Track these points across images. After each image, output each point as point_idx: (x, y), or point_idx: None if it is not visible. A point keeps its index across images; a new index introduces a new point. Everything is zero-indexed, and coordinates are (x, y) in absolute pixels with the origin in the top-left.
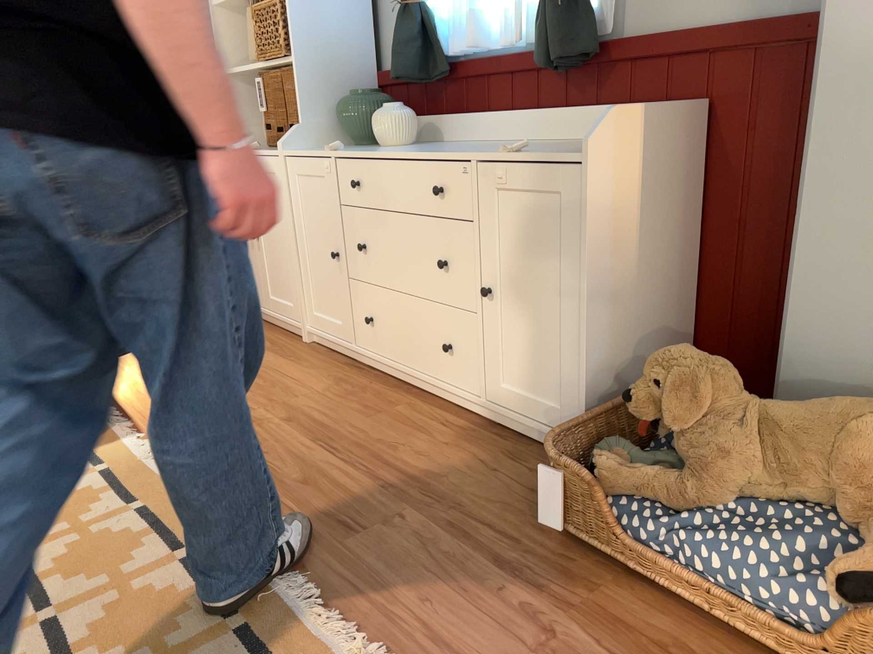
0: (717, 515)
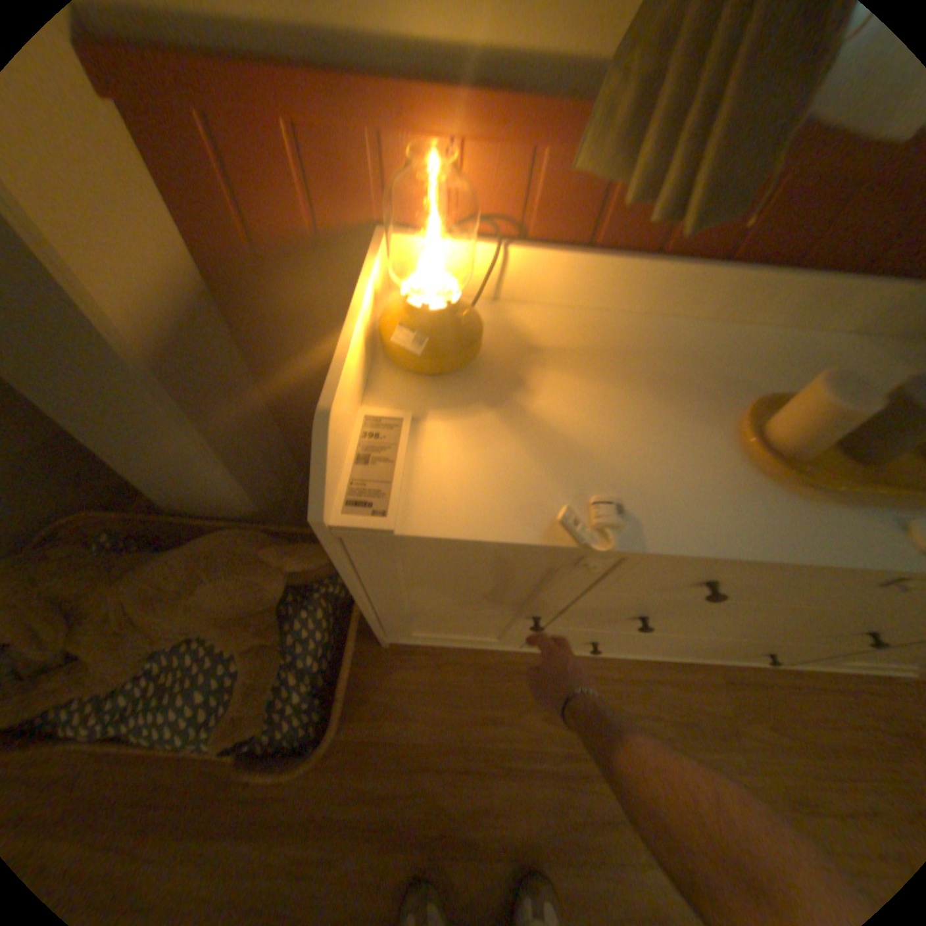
0: (136, 689)
